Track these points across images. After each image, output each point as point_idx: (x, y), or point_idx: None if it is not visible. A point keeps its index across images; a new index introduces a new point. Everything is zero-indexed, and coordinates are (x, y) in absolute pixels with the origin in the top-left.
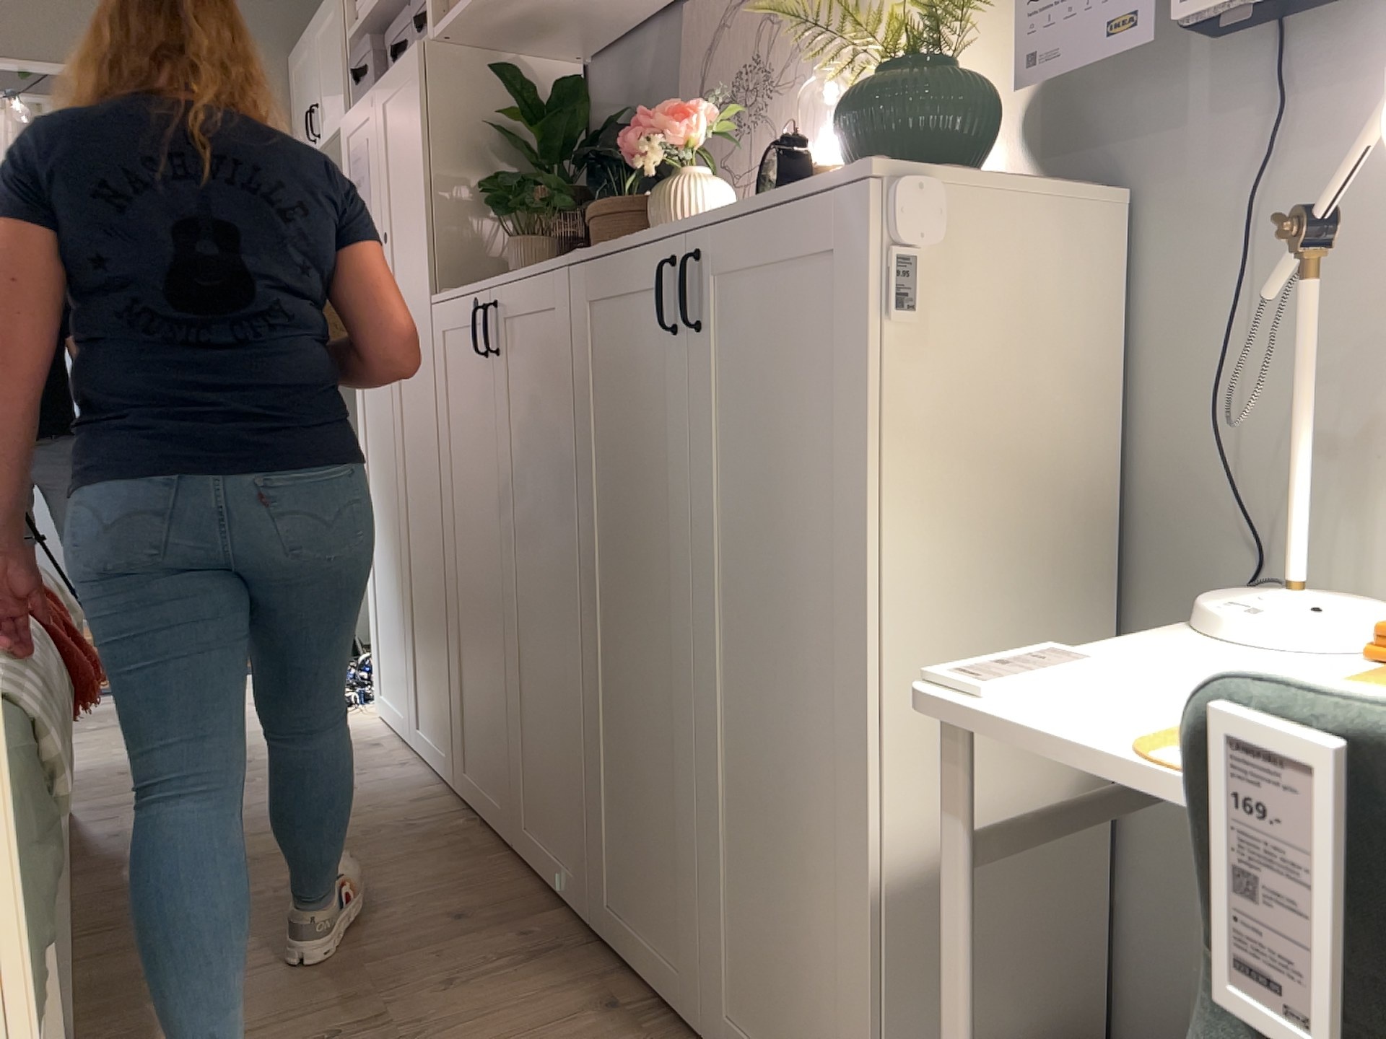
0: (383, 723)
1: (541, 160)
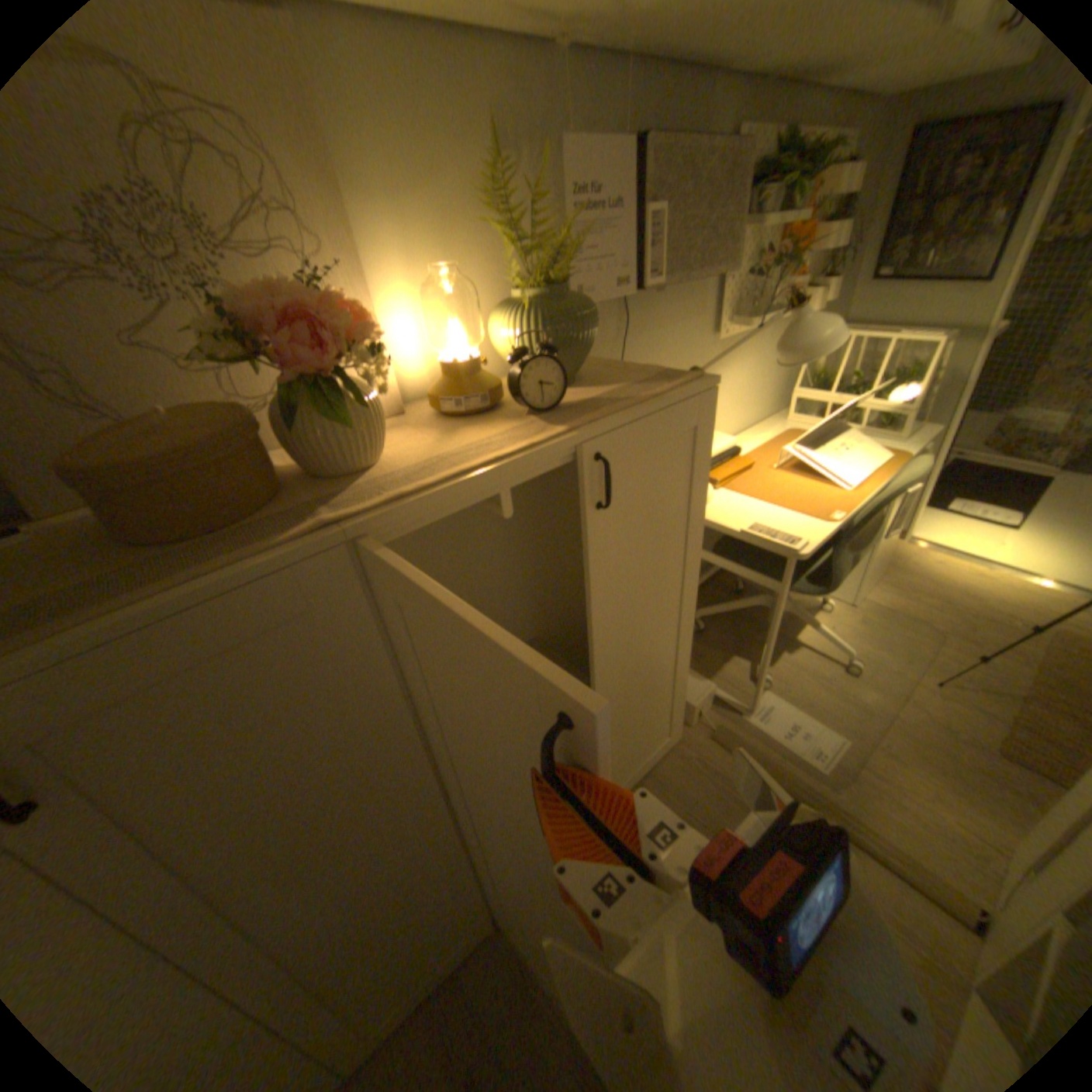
0: None
1: None
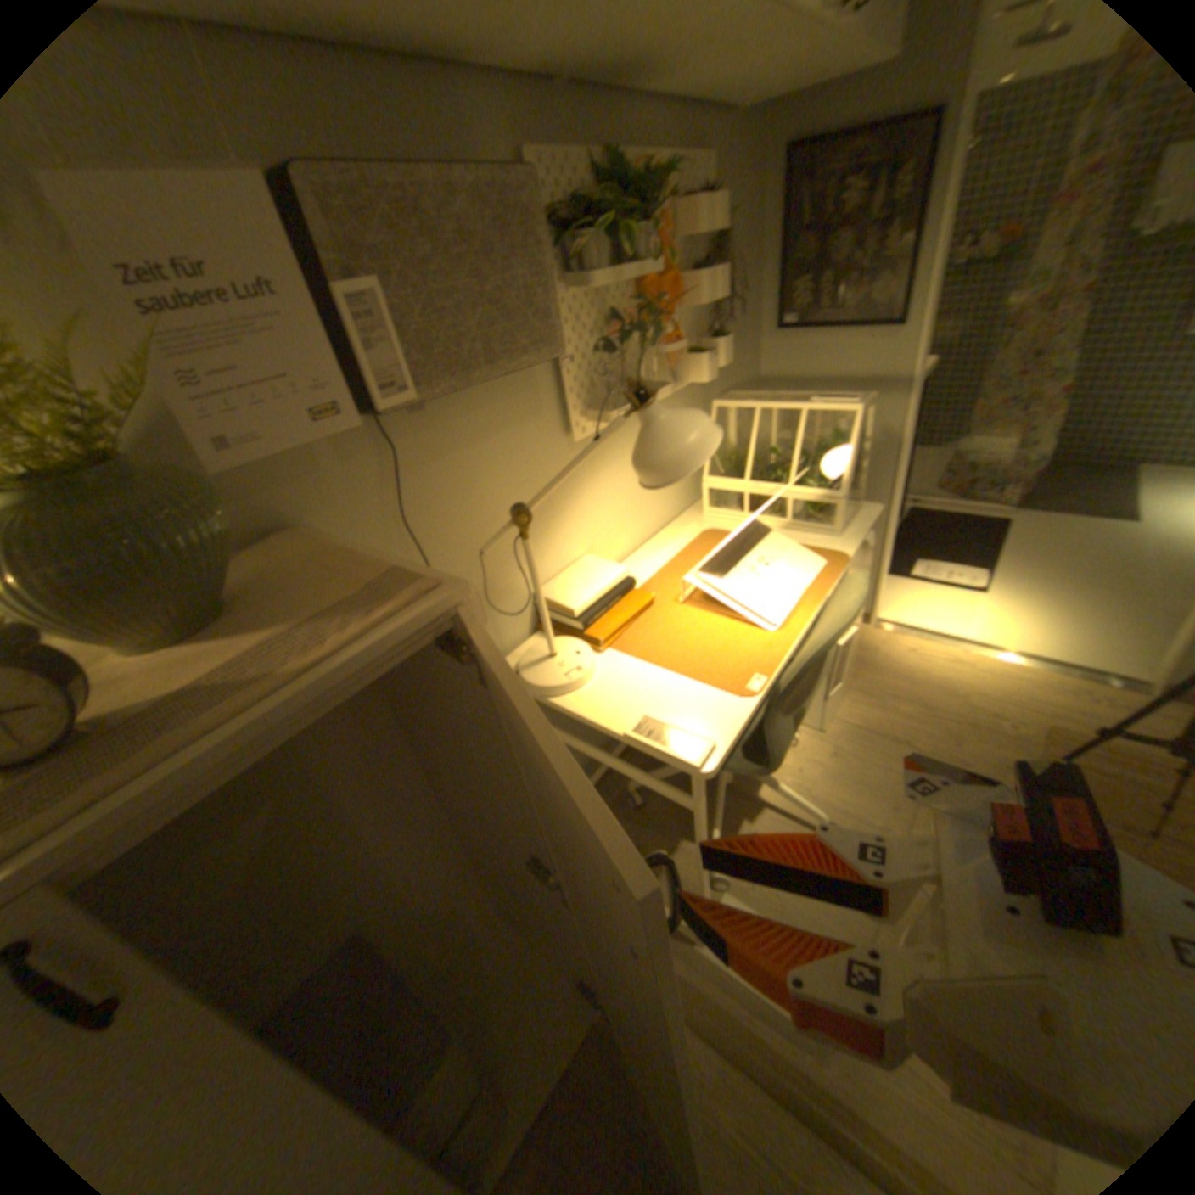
0: None
1: None
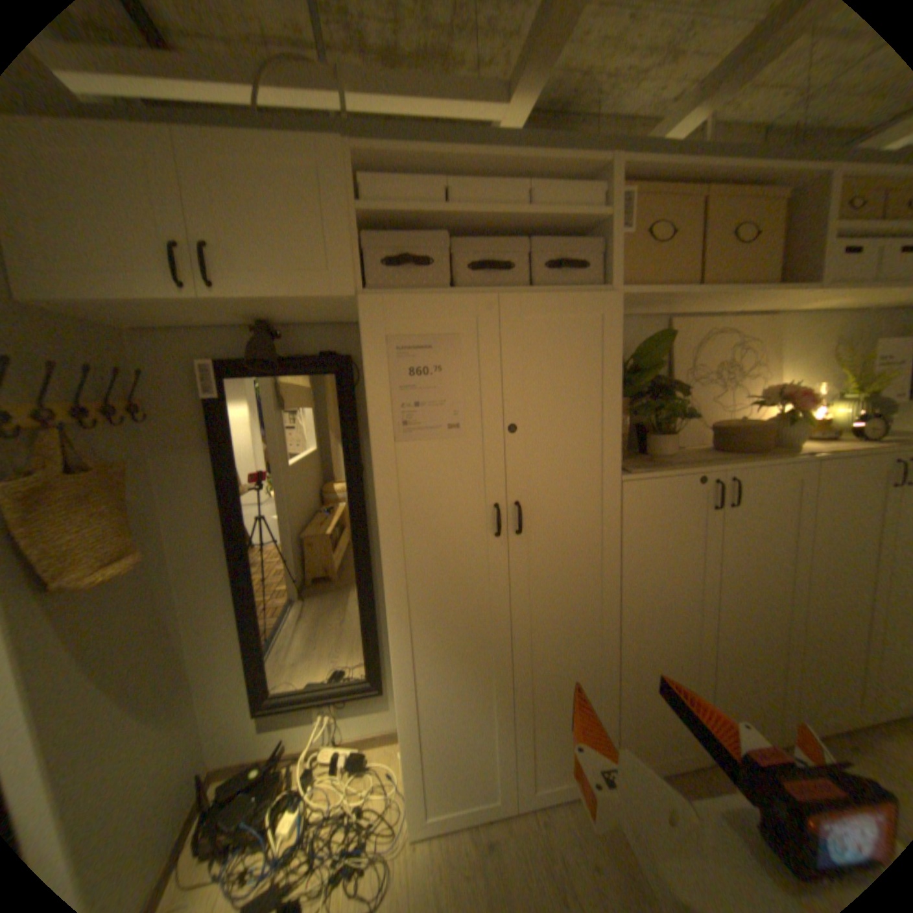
0: (436, 838)
1: (634, 385)
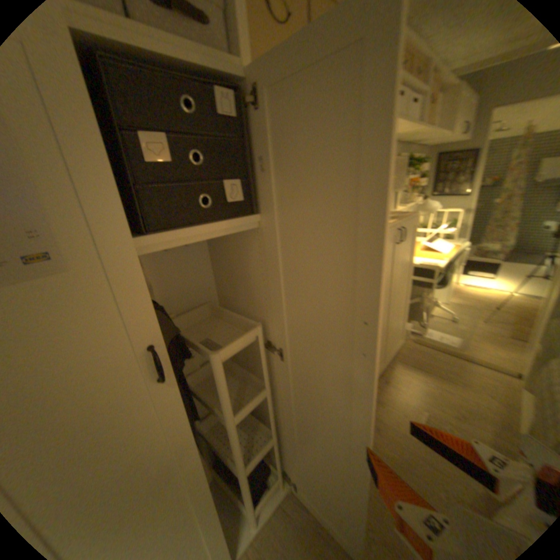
0: None
1: None
